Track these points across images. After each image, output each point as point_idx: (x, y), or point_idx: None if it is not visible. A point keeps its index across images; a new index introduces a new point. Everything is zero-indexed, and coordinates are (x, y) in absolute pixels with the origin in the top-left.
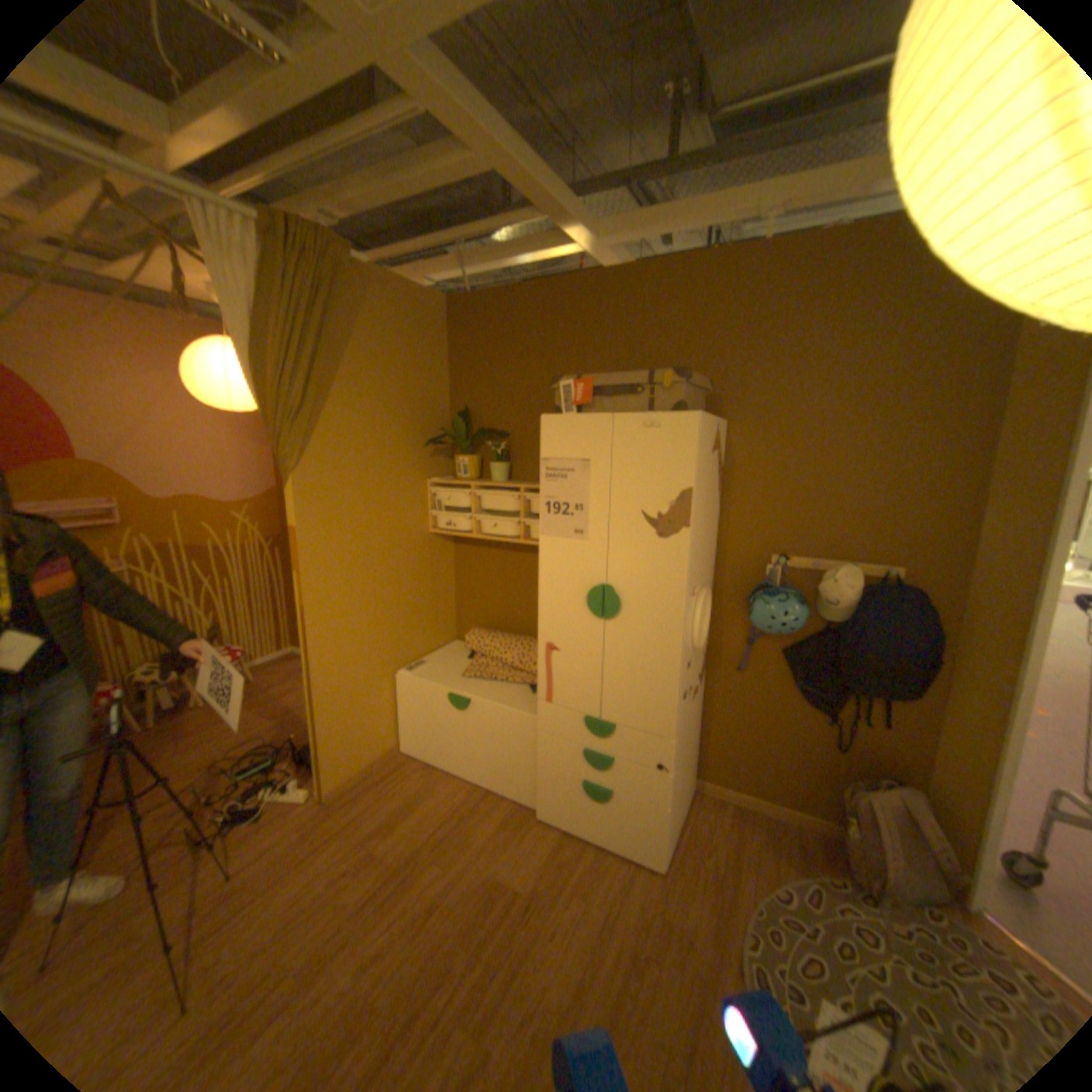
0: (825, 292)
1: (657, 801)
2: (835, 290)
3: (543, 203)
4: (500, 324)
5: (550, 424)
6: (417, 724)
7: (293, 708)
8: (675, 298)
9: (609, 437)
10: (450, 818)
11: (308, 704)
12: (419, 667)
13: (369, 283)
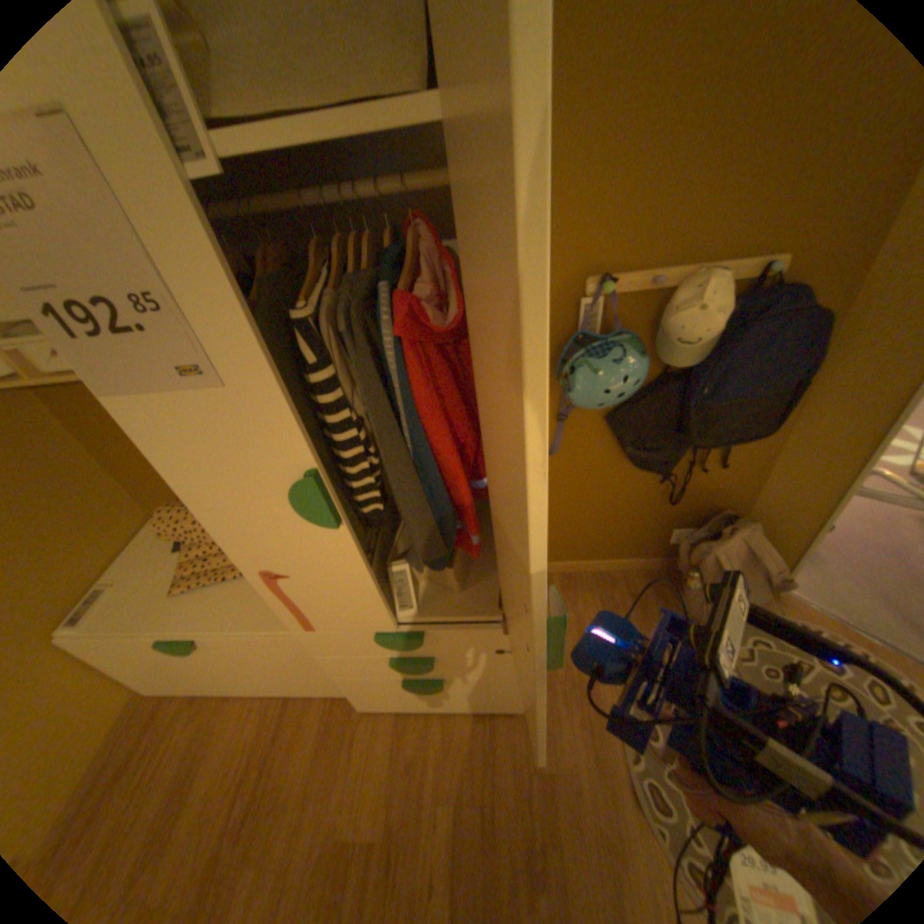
0: None
1: (502, 675)
2: None
3: None
4: None
5: None
6: (139, 673)
7: None
8: None
9: None
10: (245, 771)
11: None
12: (91, 606)
13: None
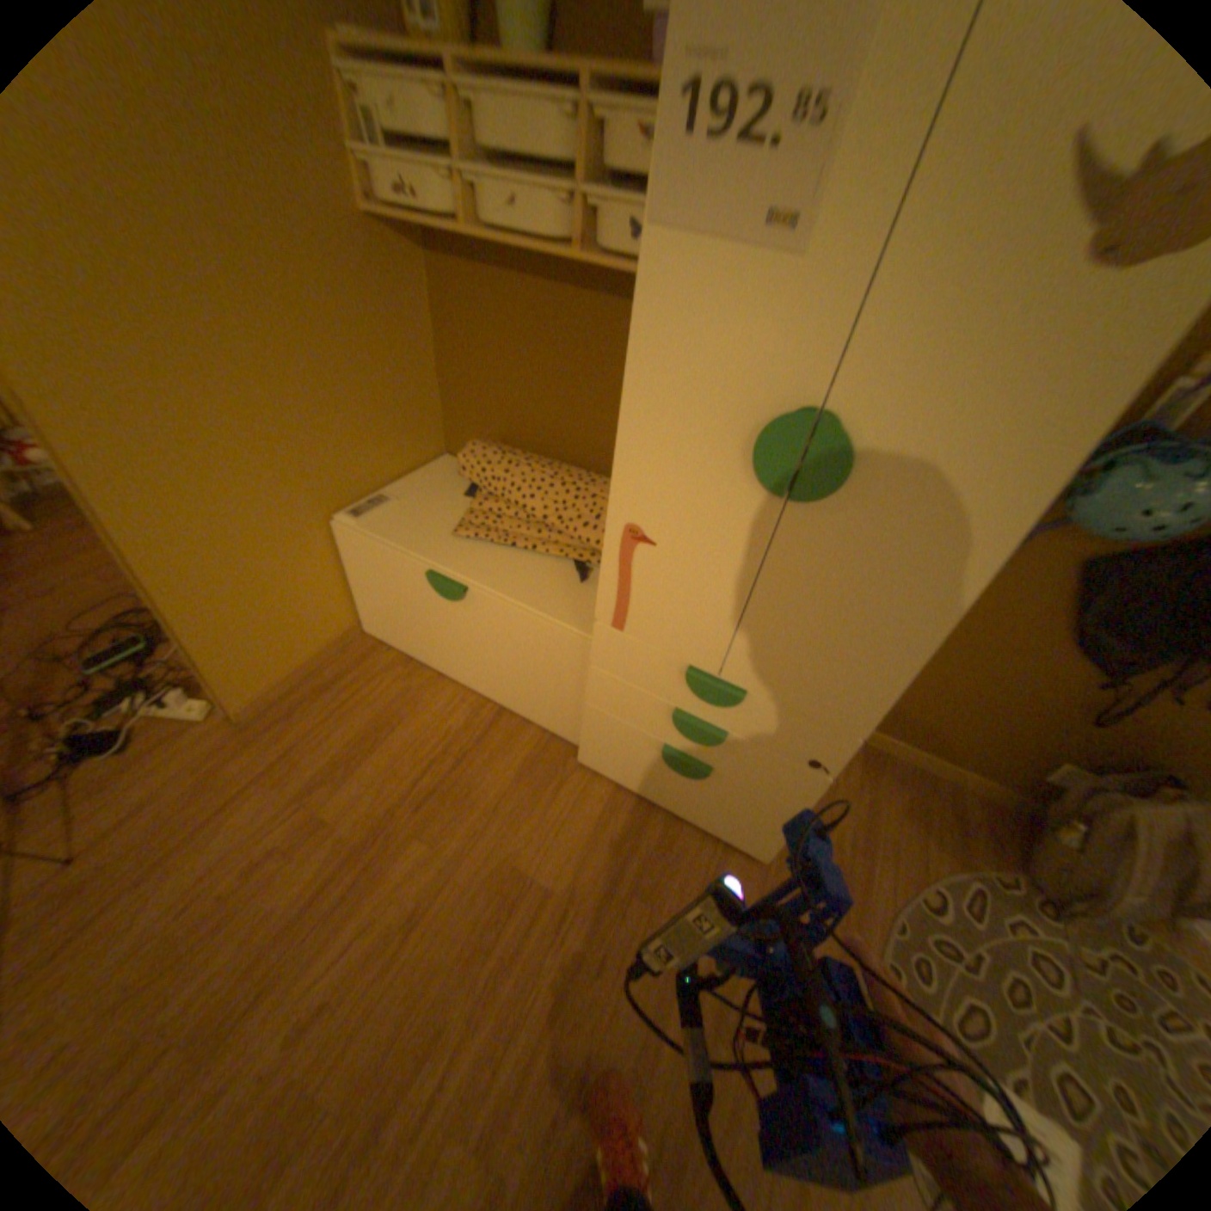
0: None
1: (789, 797)
2: None
3: None
4: None
5: None
6: (383, 602)
7: None
8: None
9: None
10: (443, 753)
11: (141, 588)
12: (376, 508)
13: None
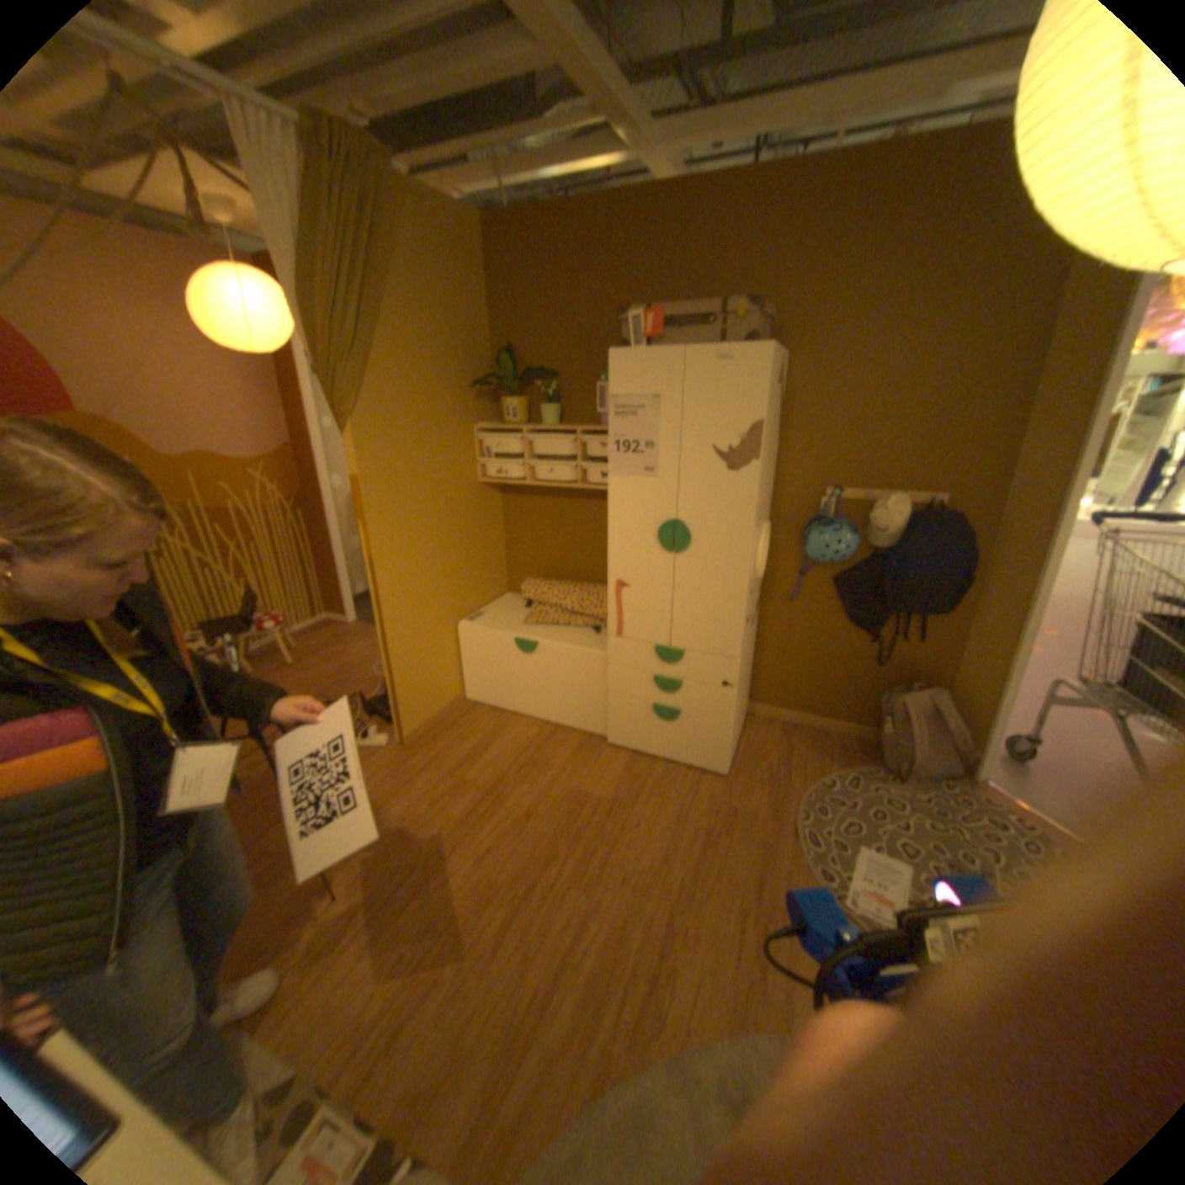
0: (892, 211)
1: (721, 713)
2: (902, 210)
3: (600, 102)
4: (544, 246)
5: (618, 359)
6: (483, 670)
7: (347, 668)
8: (738, 217)
9: (681, 371)
10: (527, 747)
11: (383, 652)
12: (480, 617)
13: (404, 198)
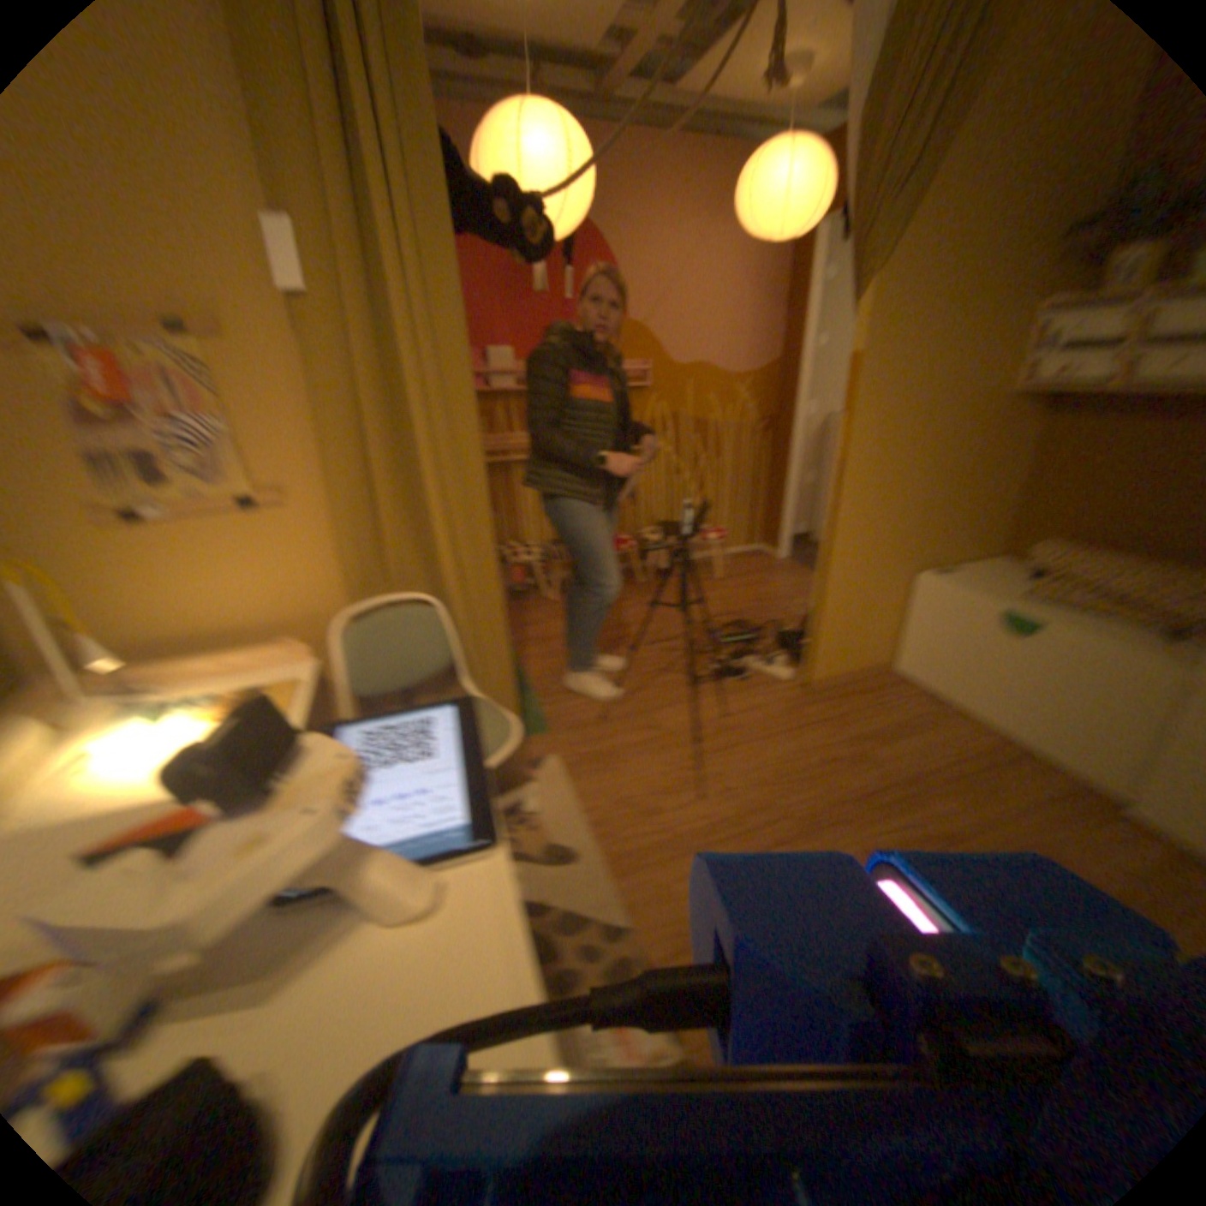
0: None
1: None
2: None
3: None
4: None
5: None
6: (934, 639)
7: (768, 595)
8: None
9: None
10: (973, 757)
11: (819, 574)
12: (952, 571)
13: None
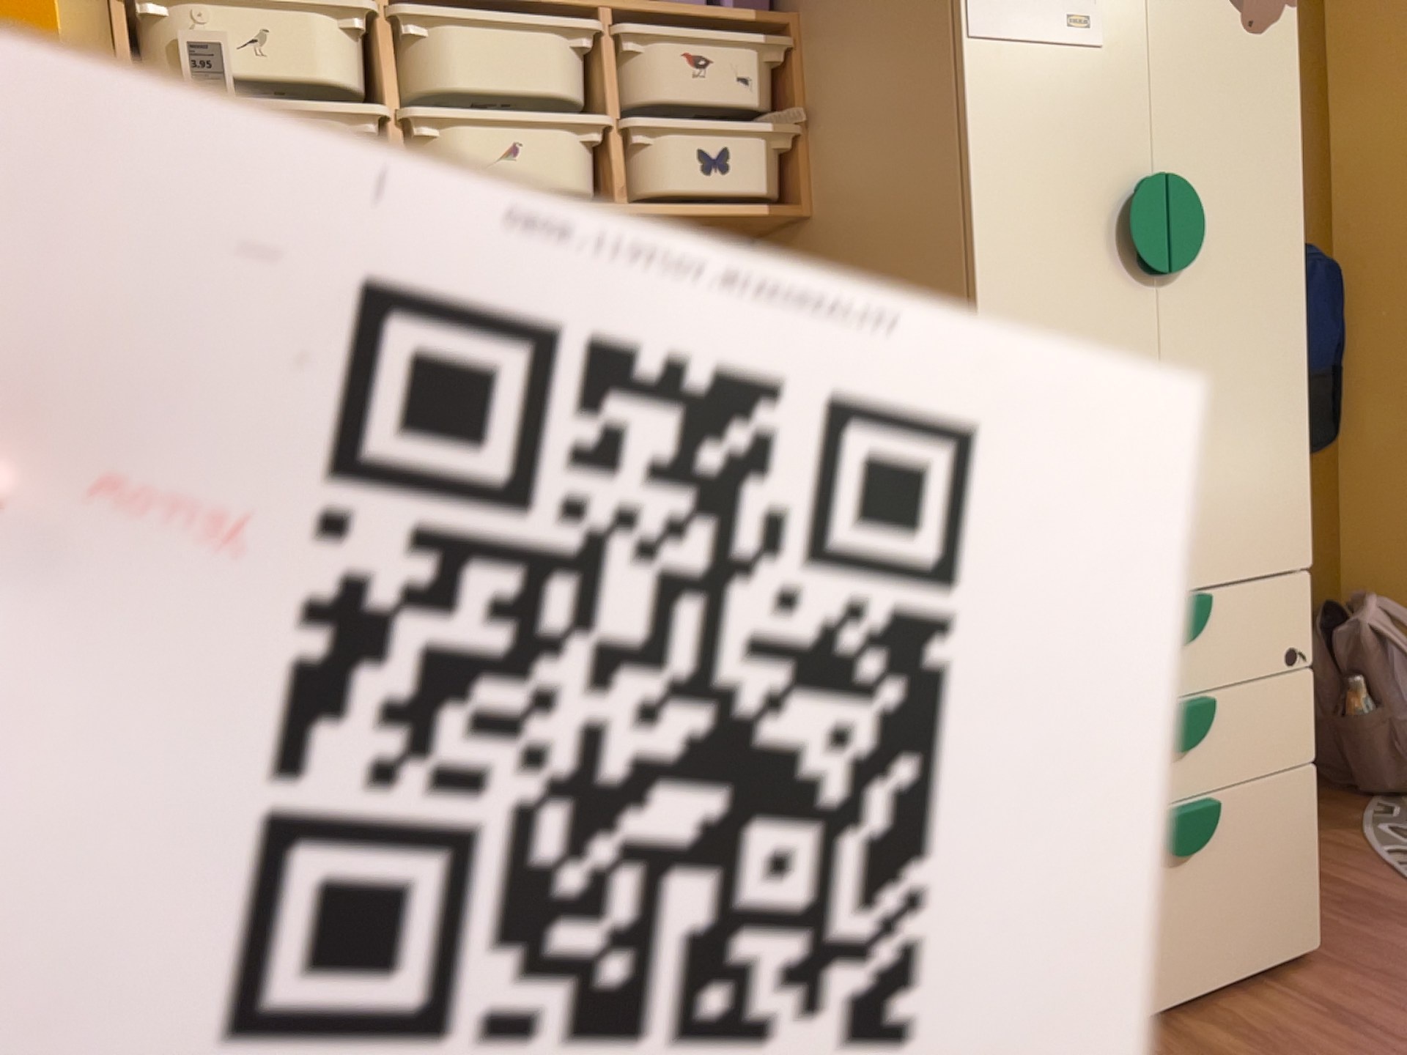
0: None
1: (1295, 755)
2: None
3: None
4: None
5: None
6: None
7: None
8: None
9: None
10: None
11: None
12: None
13: None
